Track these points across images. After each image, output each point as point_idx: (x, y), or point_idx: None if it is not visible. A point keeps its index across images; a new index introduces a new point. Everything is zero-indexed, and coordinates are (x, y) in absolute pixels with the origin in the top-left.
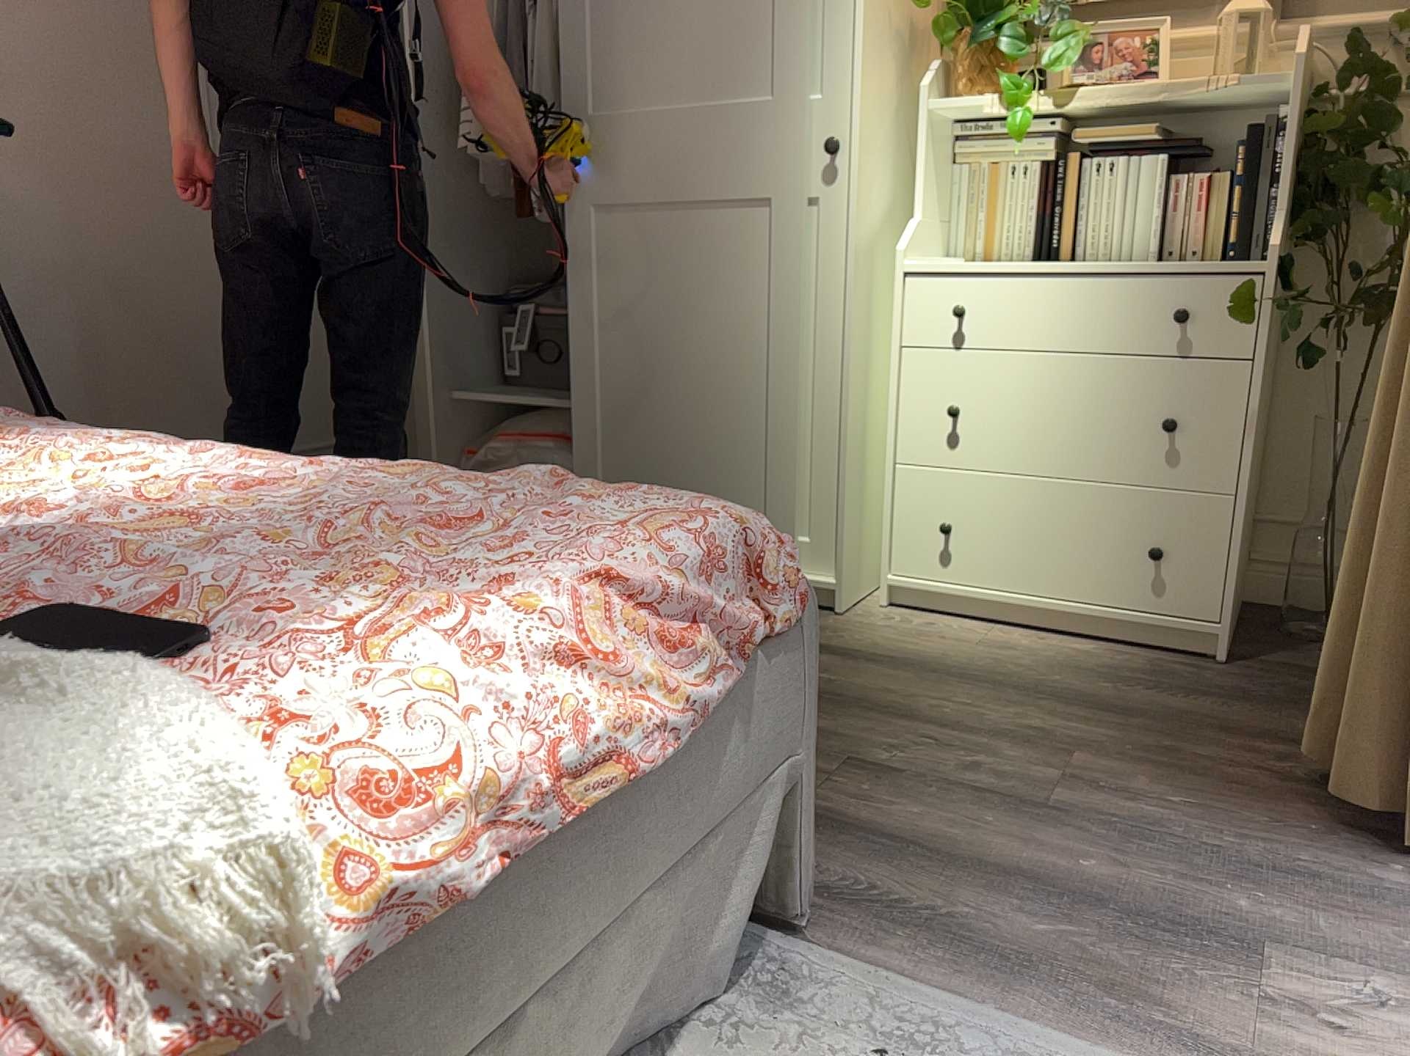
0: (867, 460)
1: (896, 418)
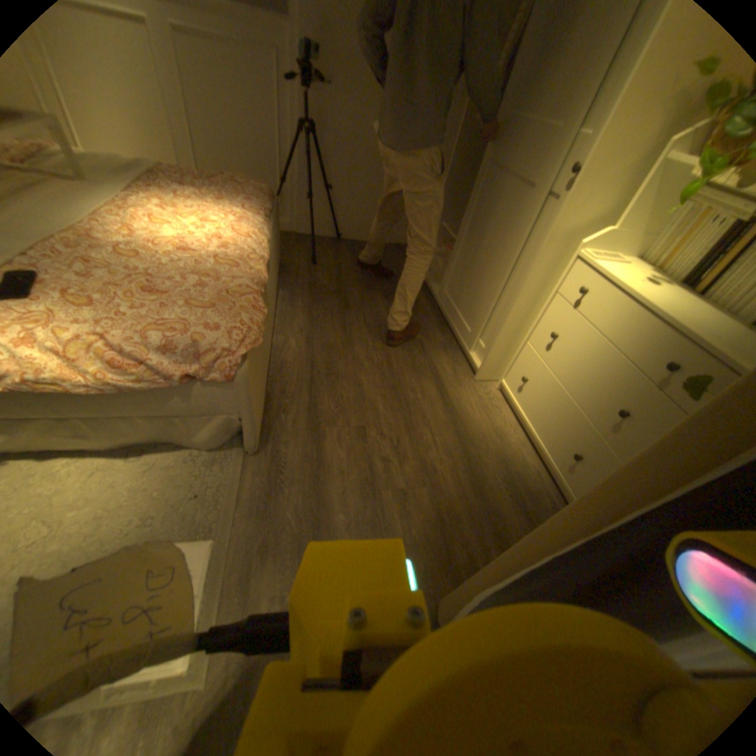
0: (522, 331)
1: (538, 321)
